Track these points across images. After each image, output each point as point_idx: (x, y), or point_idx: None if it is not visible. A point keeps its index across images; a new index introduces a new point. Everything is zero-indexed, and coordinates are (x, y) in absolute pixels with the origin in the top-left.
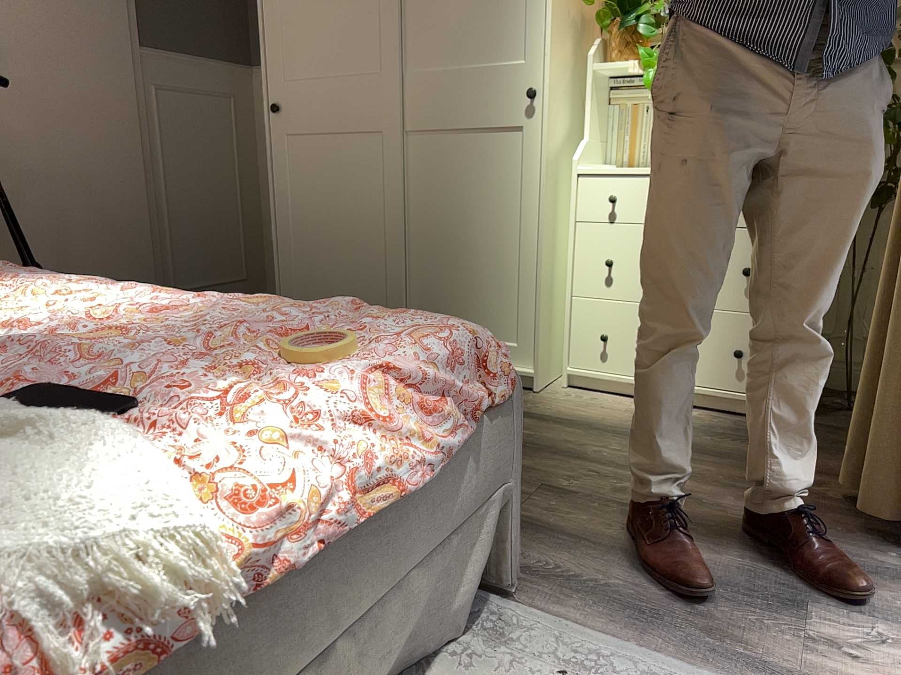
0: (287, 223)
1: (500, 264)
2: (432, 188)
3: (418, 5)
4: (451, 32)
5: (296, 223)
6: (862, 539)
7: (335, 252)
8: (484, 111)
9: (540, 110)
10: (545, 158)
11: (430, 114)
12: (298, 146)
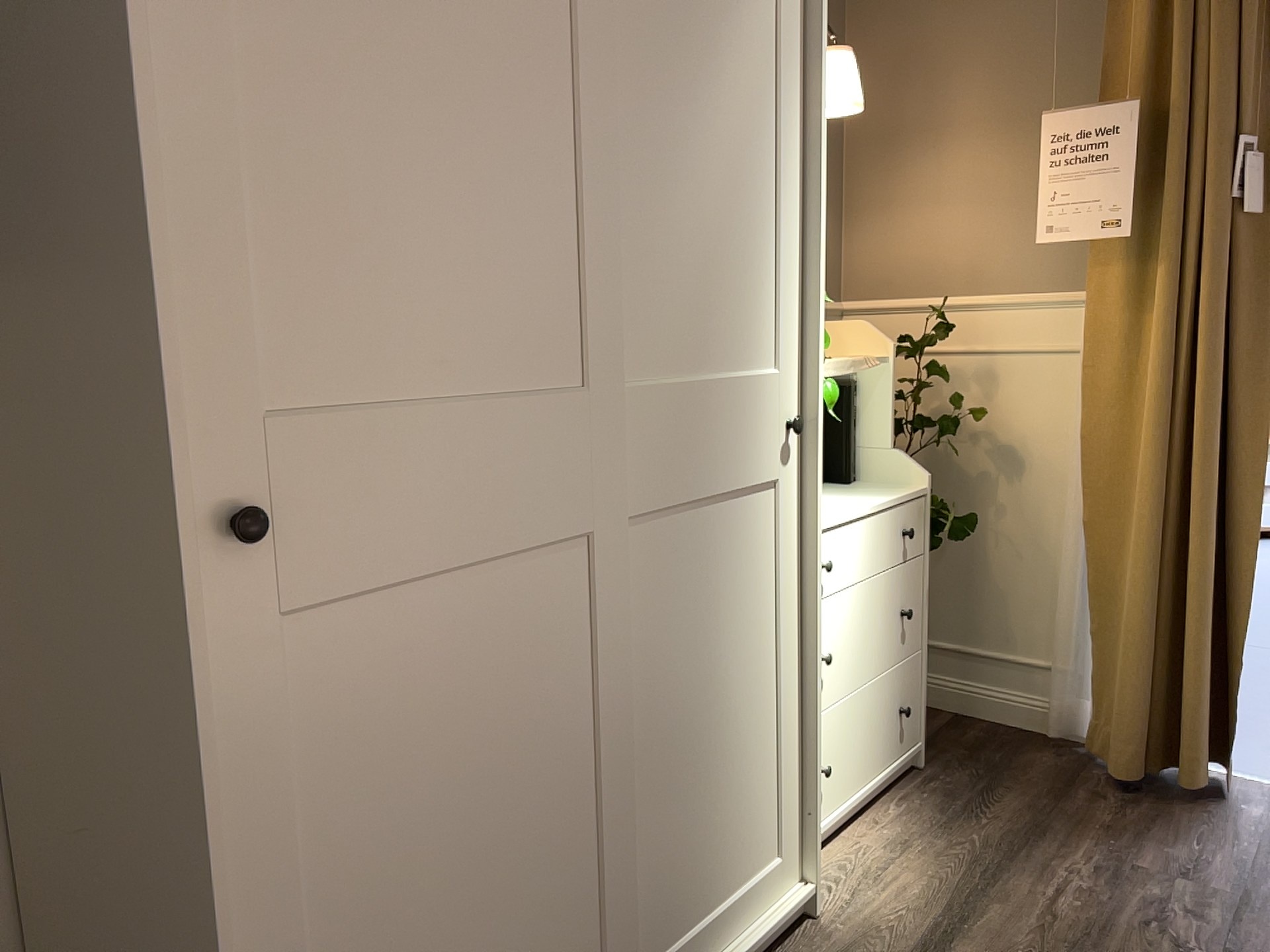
0: (282, 944)
1: (756, 732)
2: (661, 634)
3: (632, 232)
4: (687, 302)
5: (314, 923)
6: (1206, 810)
7: (466, 922)
8: (738, 459)
9: (797, 448)
10: (818, 528)
11: (663, 473)
12: (322, 638)
